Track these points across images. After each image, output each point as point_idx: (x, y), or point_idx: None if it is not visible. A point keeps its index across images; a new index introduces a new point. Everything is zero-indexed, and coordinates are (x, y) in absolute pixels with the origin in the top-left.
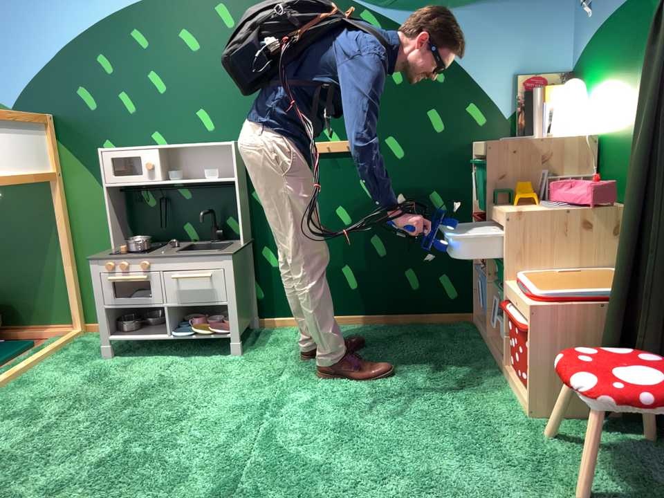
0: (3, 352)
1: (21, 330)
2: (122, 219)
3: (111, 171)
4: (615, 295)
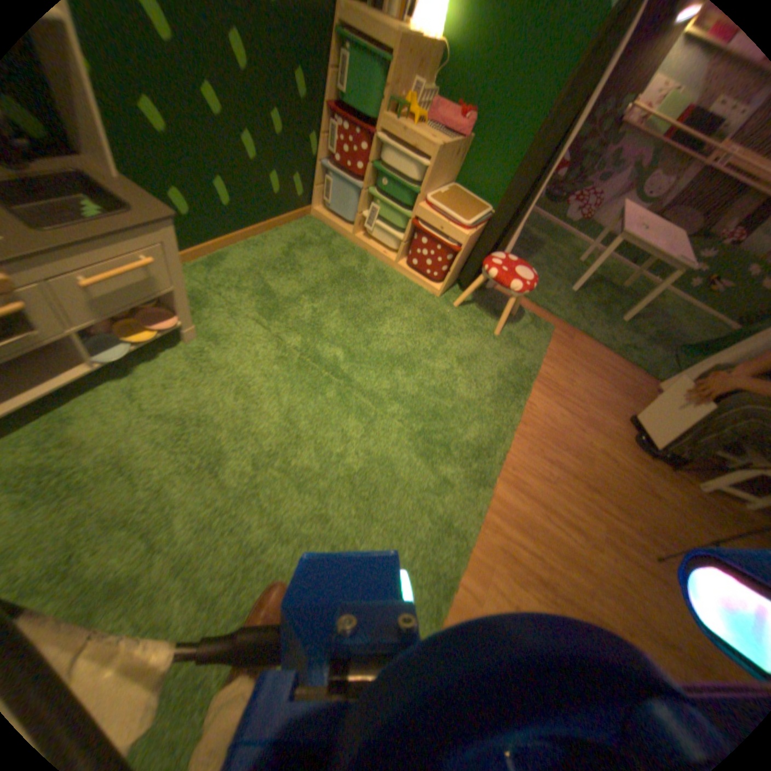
0: None
1: None
2: None
3: None
4: (495, 220)
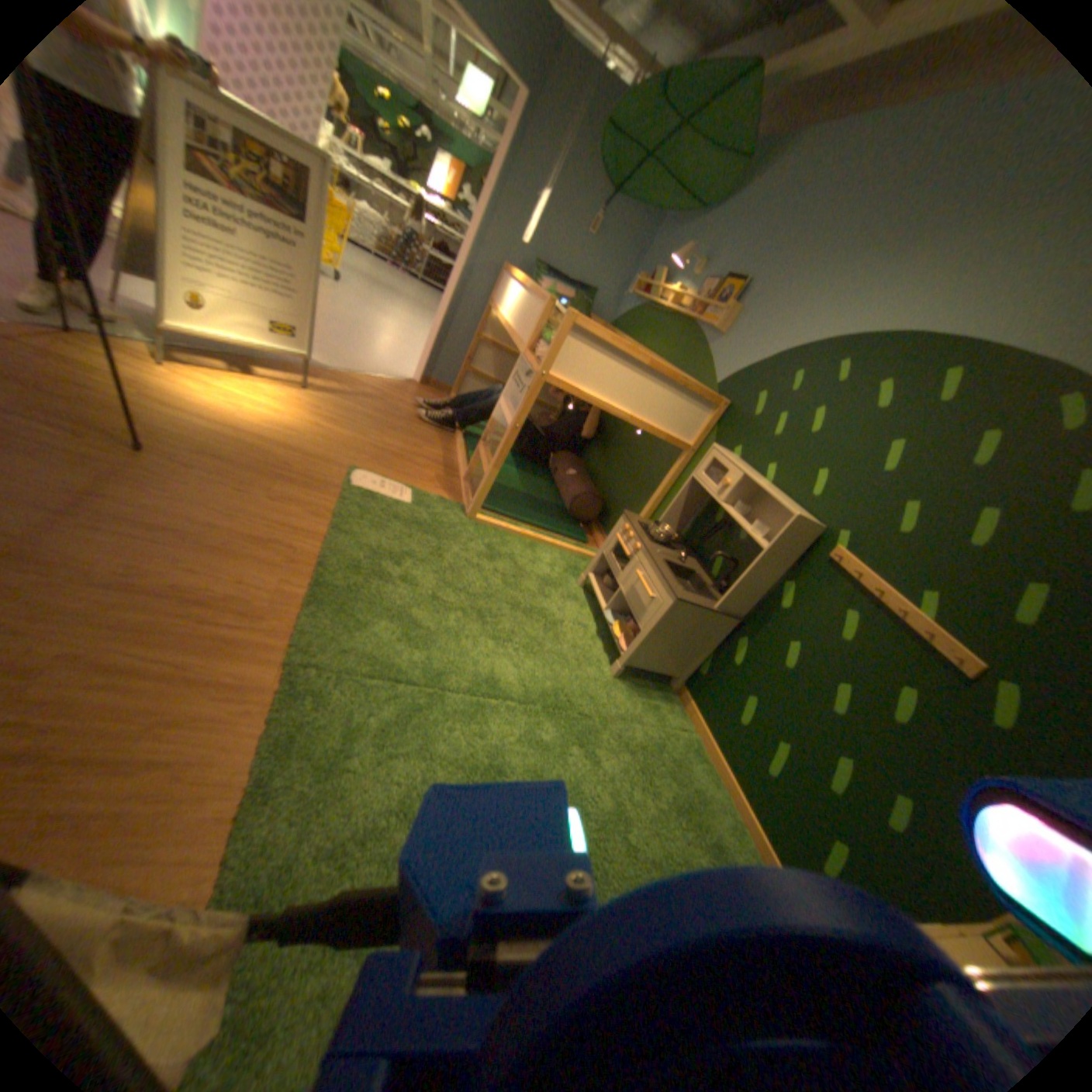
0: (566, 531)
1: (597, 534)
2: (693, 515)
3: (704, 468)
4: None
